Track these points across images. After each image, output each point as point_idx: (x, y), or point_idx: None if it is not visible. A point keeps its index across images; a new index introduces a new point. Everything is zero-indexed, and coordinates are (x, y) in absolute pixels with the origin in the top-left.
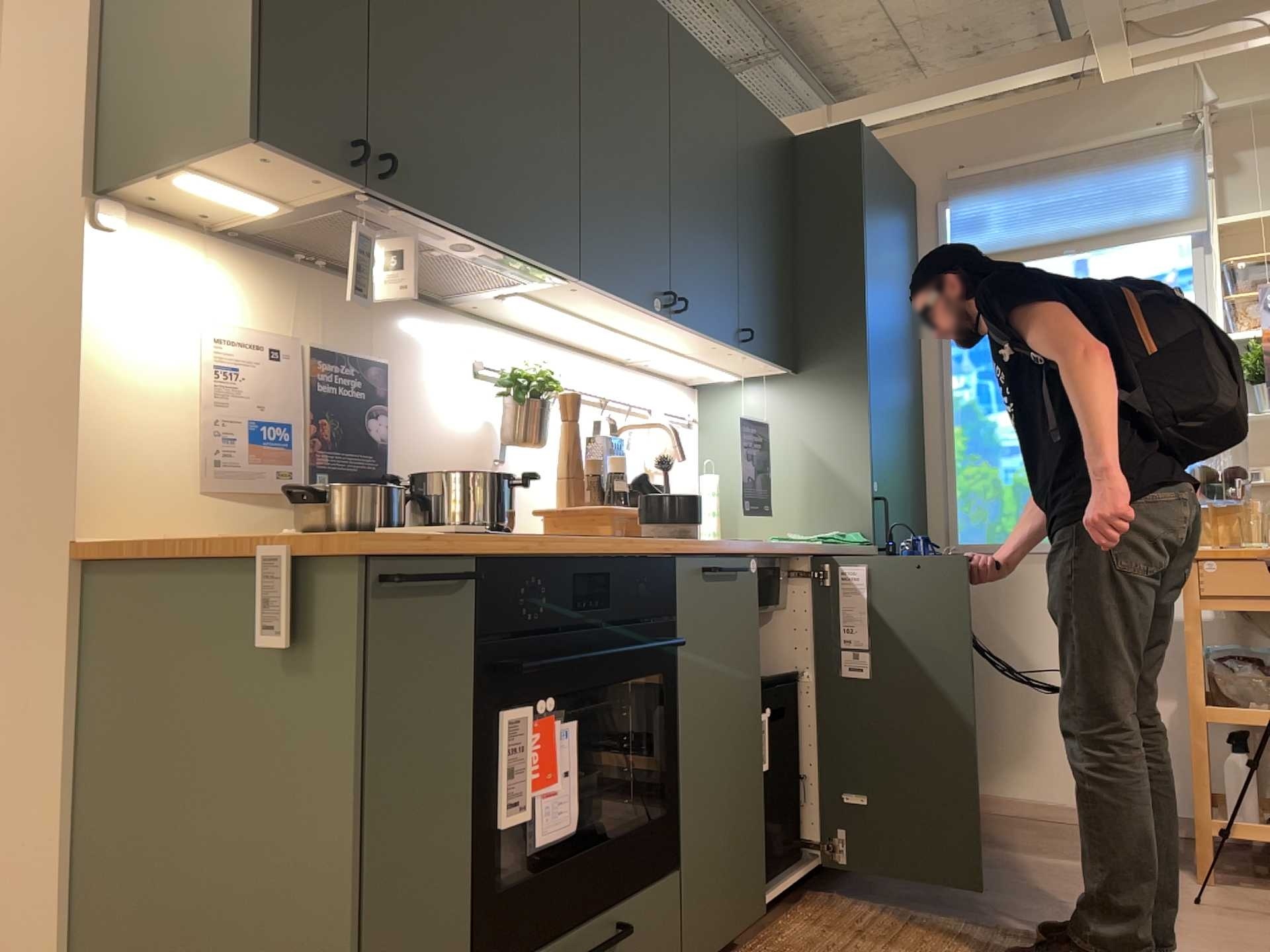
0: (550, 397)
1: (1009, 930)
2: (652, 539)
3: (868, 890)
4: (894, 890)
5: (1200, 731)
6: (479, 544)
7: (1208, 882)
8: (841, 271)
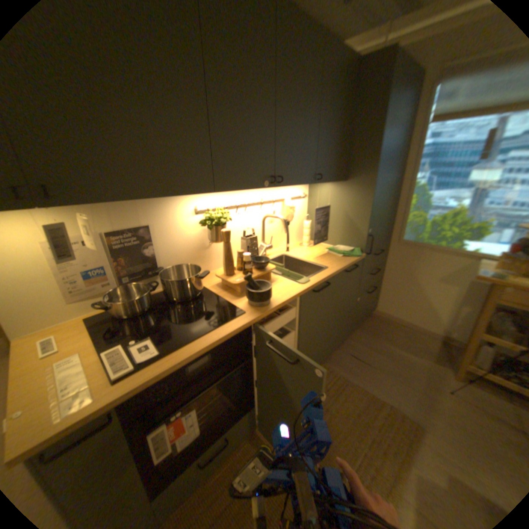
0: (227, 219)
1: (376, 400)
2: (242, 316)
3: (338, 363)
4: (346, 364)
5: (476, 342)
6: (110, 406)
7: (458, 381)
8: (371, 135)
